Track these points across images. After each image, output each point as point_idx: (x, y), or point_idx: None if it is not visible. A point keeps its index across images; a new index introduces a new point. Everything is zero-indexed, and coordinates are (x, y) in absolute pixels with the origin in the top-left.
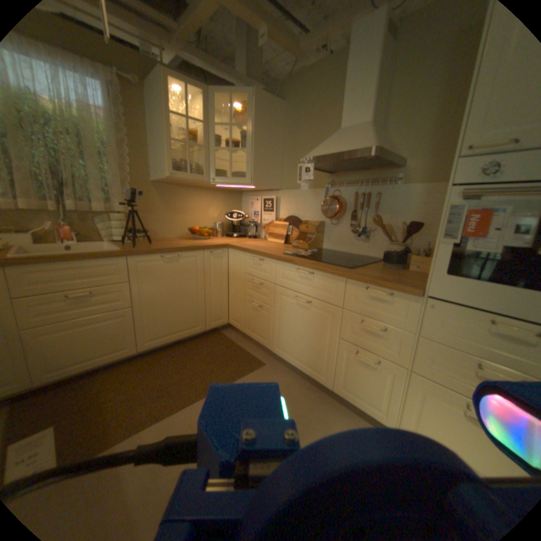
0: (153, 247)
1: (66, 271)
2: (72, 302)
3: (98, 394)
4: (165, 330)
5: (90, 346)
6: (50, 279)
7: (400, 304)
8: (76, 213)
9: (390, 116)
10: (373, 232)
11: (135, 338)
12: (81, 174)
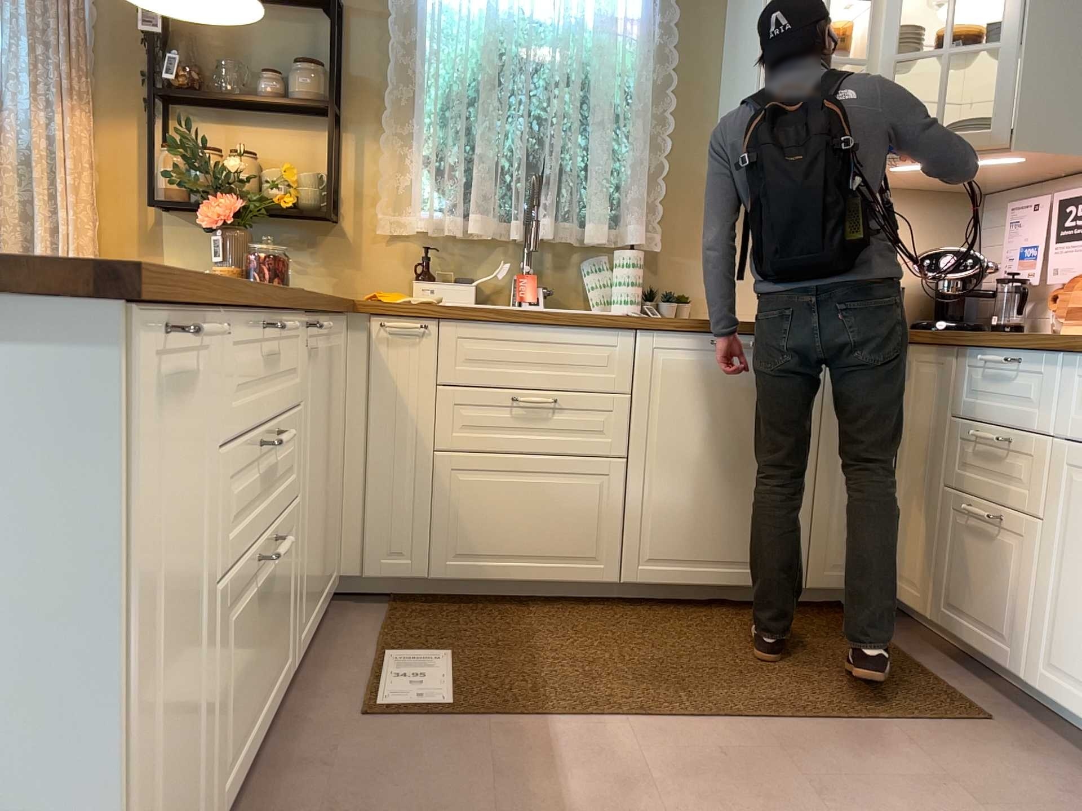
0: (701, 319)
1: (527, 346)
2: (523, 413)
3: (533, 636)
4: (698, 547)
5: (535, 526)
6: (499, 357)
7: None
8: (556, 249)
9: None
10: None
11: (624, 544)
12: (580, 164)
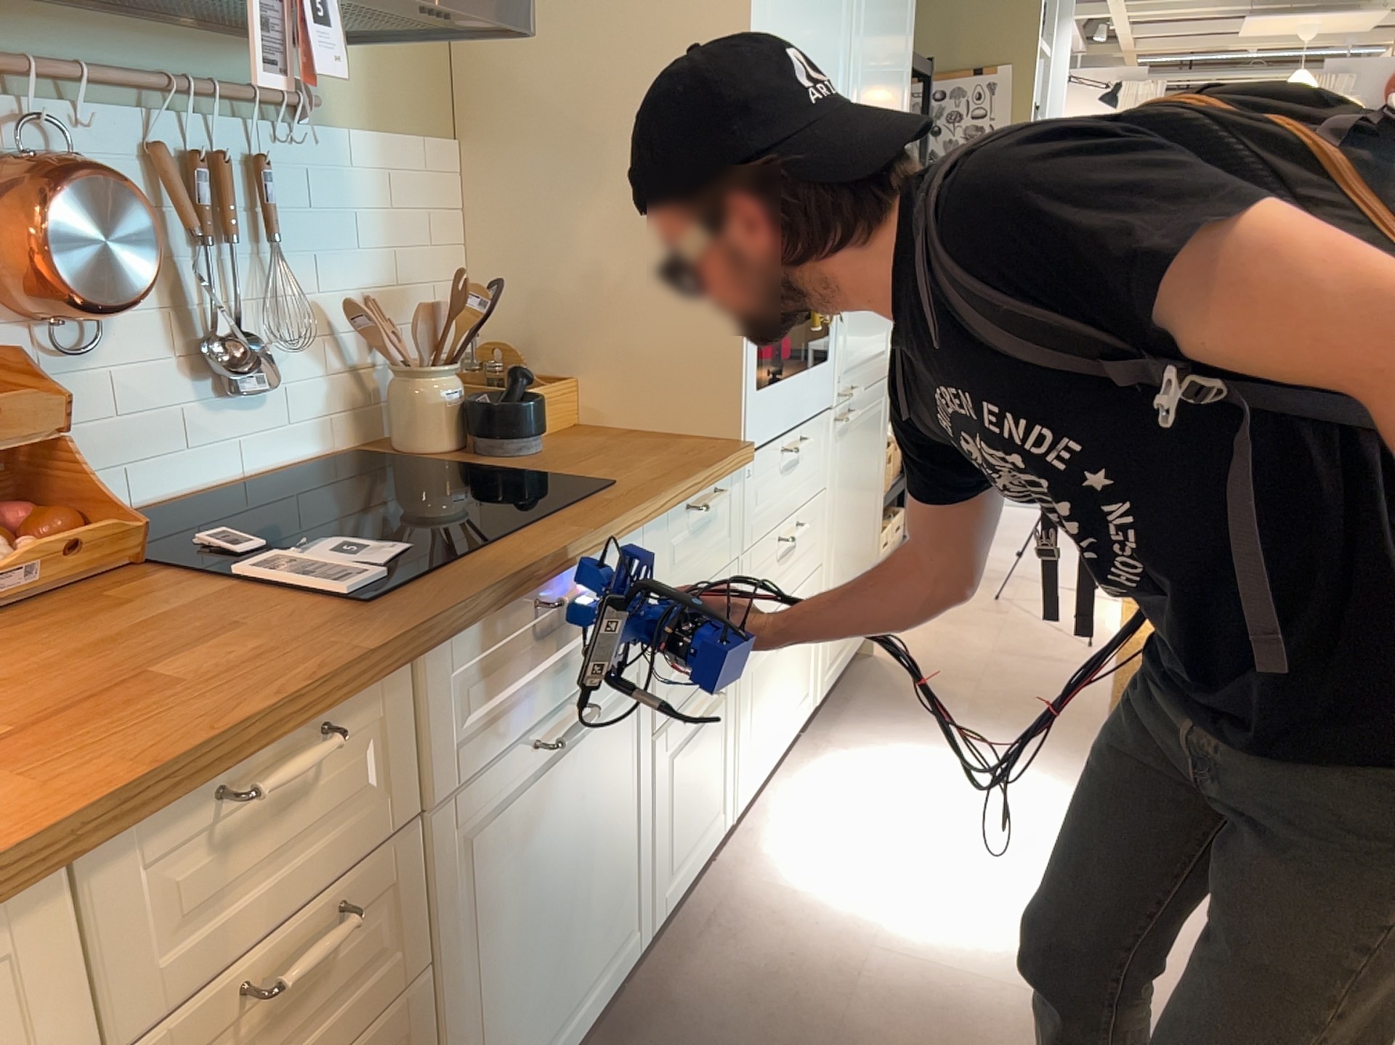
0: None
1: None
2: None
3: None
4: None
5: None
6: None
7: (723, 506)
8: None
9: None
10: (278, 353)
11: None
12: None
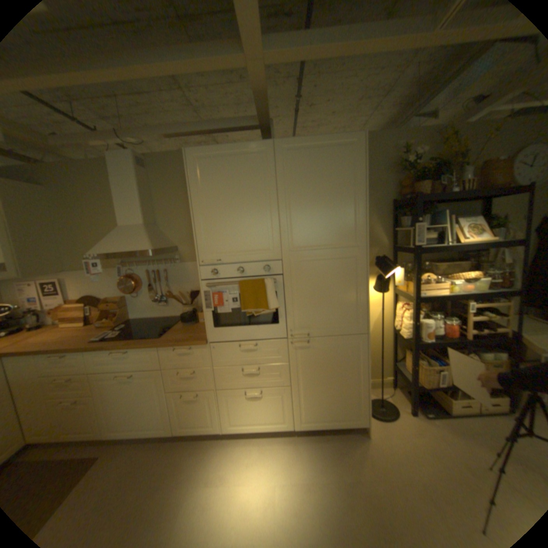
0: None
1: None
2: None
3: None
4: None
5: None
6: None
7: (197, 353)
8: None
9: (157, 218)
10: (170, 299)
11: None
12: None
